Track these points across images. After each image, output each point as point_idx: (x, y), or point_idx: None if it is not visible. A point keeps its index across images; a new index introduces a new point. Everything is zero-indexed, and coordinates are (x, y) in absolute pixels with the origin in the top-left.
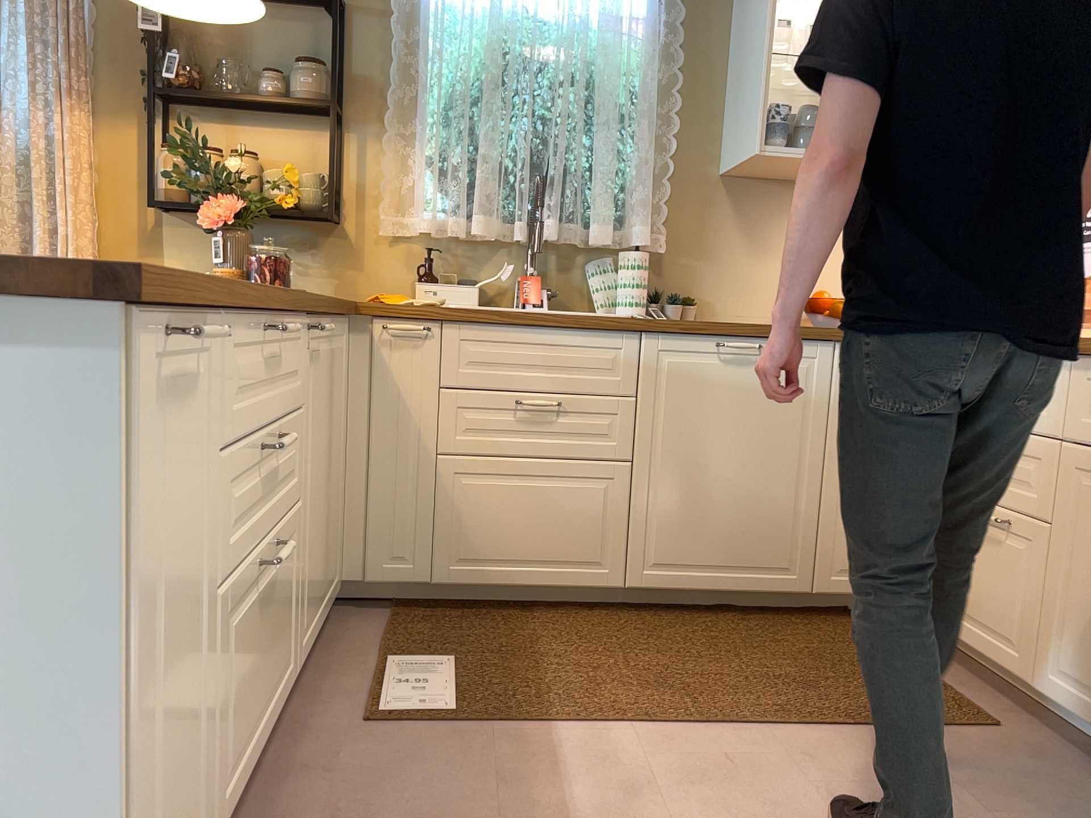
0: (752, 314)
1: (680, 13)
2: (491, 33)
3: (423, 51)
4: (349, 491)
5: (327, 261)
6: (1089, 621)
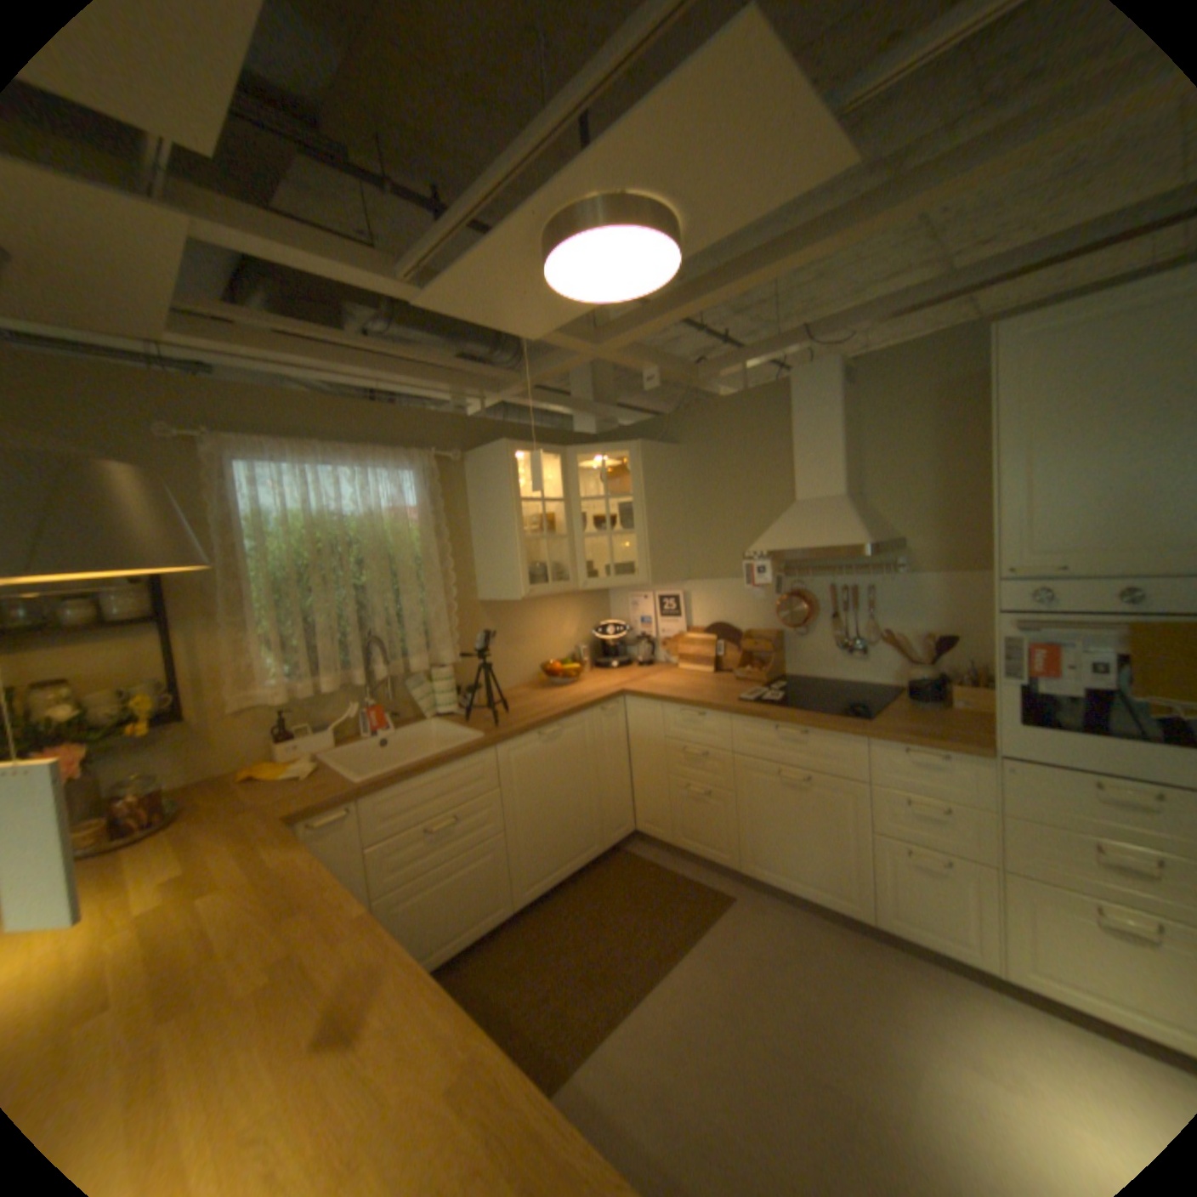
0: (510, 682)
1: (437, 505)
2: (304, 537)
3: (236, 554)
4: None
5: (166, 758)
6: (766, 838)
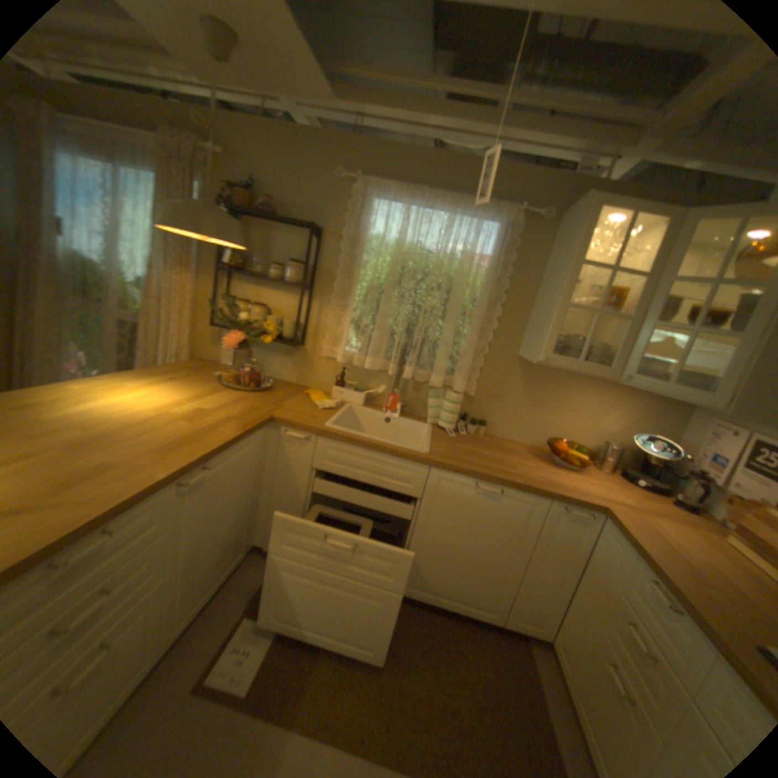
0: (519, 436)
1: (513, 256)
2: (394, 257)
3: (357, 260)
4: (260, 506)
5: (294, 363)
6: None
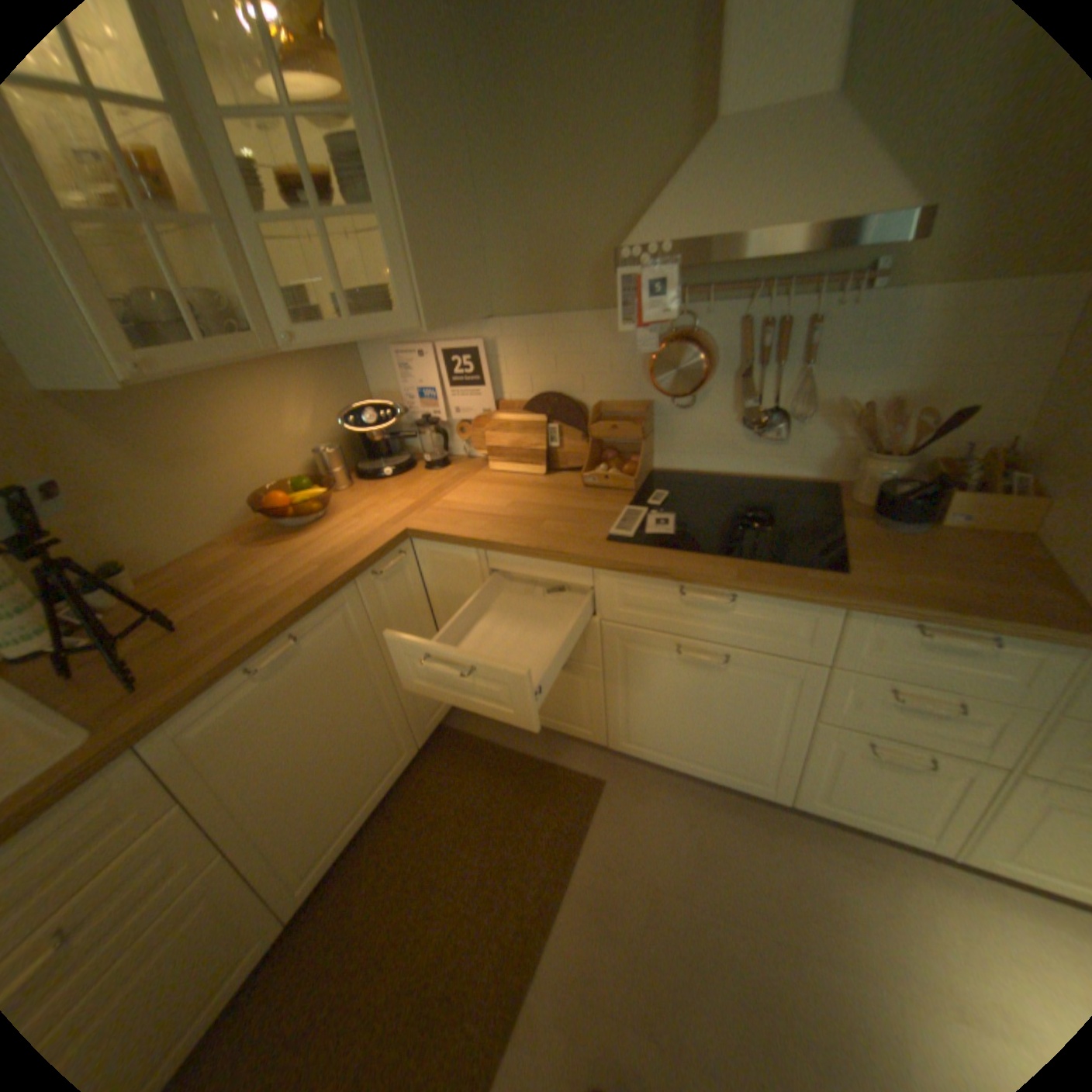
0: (197, 536)
1: None
2: None
3: None
4: None
5: None
6: (648, 717)
